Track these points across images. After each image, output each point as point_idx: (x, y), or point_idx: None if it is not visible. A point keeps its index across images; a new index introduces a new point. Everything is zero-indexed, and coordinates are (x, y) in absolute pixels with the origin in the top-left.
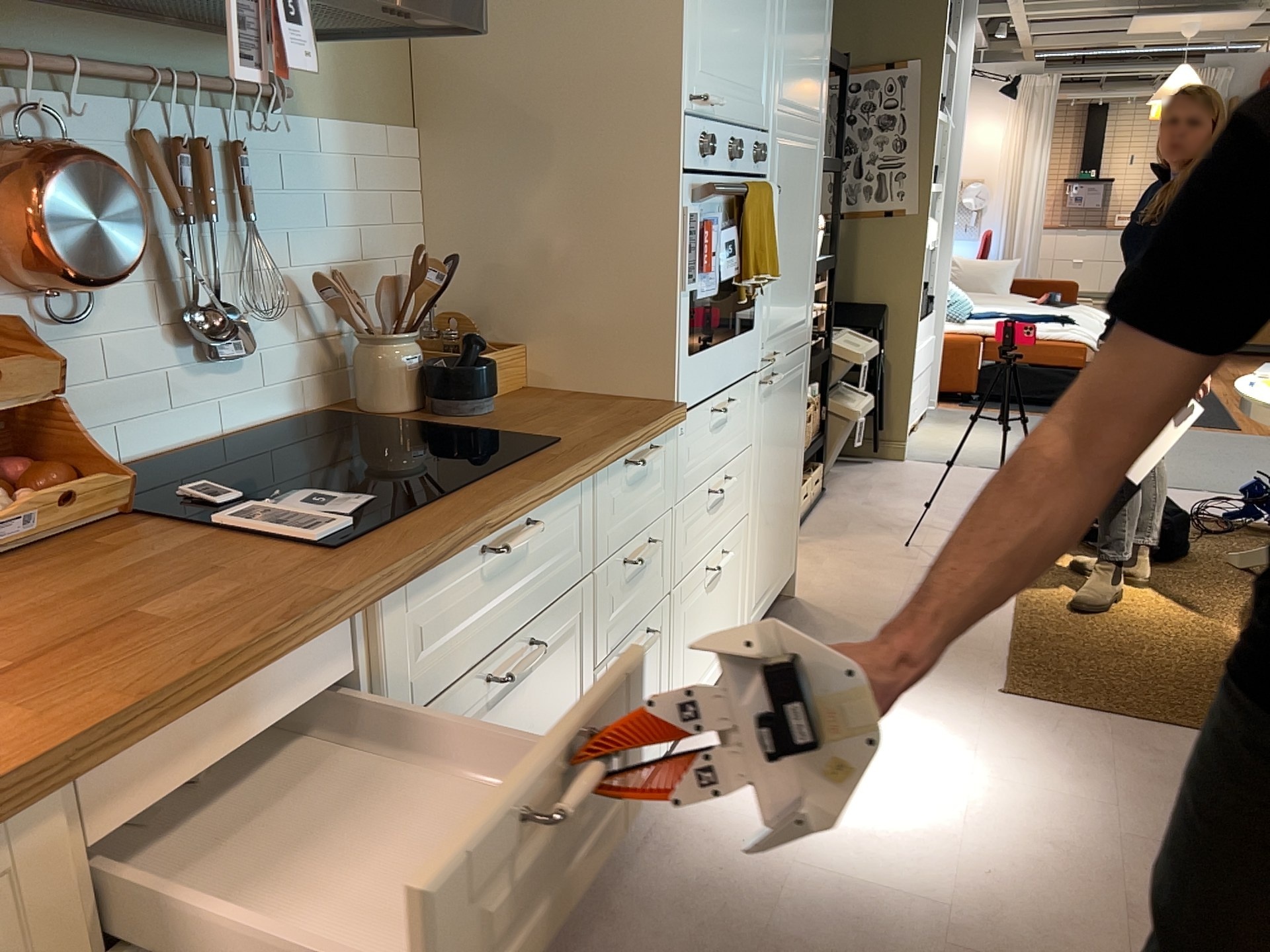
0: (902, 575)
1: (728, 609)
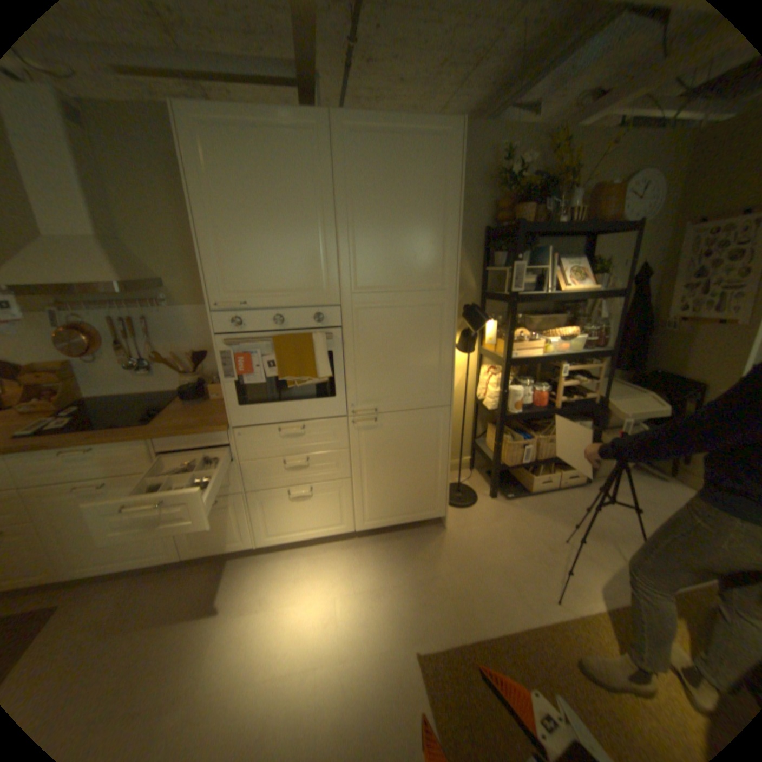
0: (522, 557)
1: (325, 513)
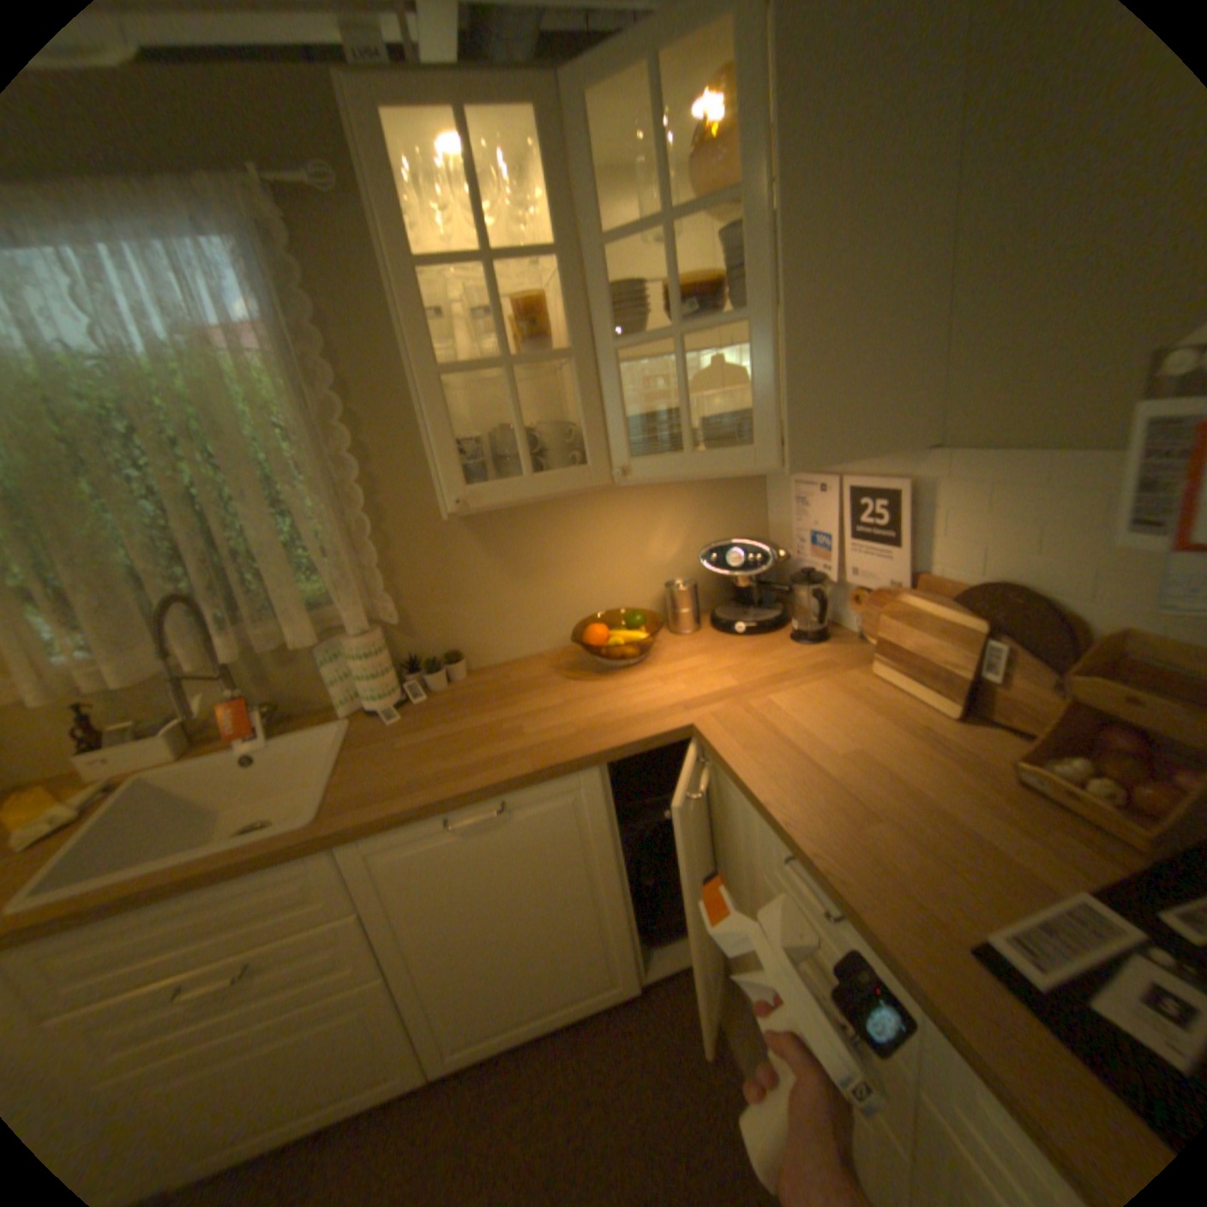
0: None
1: None
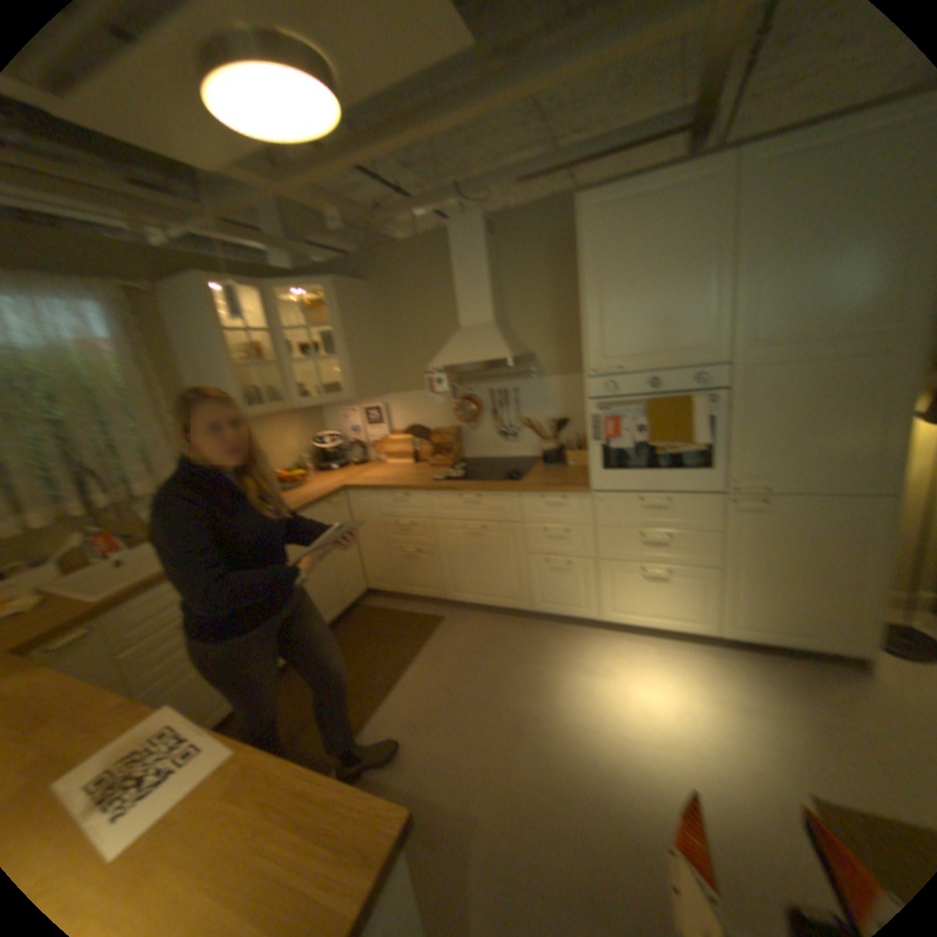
0: None
1: (684, 605)
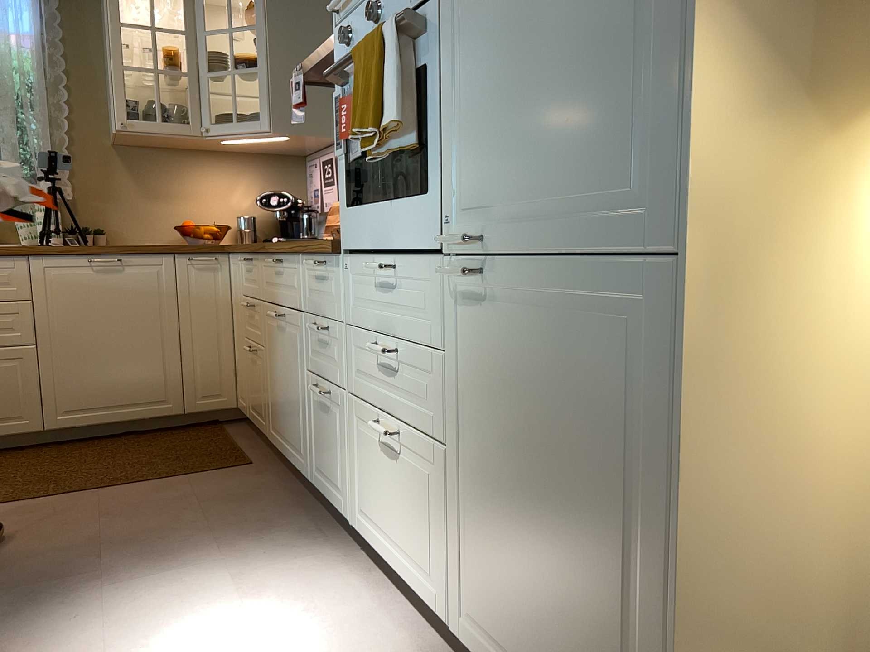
0: None
1: (417, 526)
